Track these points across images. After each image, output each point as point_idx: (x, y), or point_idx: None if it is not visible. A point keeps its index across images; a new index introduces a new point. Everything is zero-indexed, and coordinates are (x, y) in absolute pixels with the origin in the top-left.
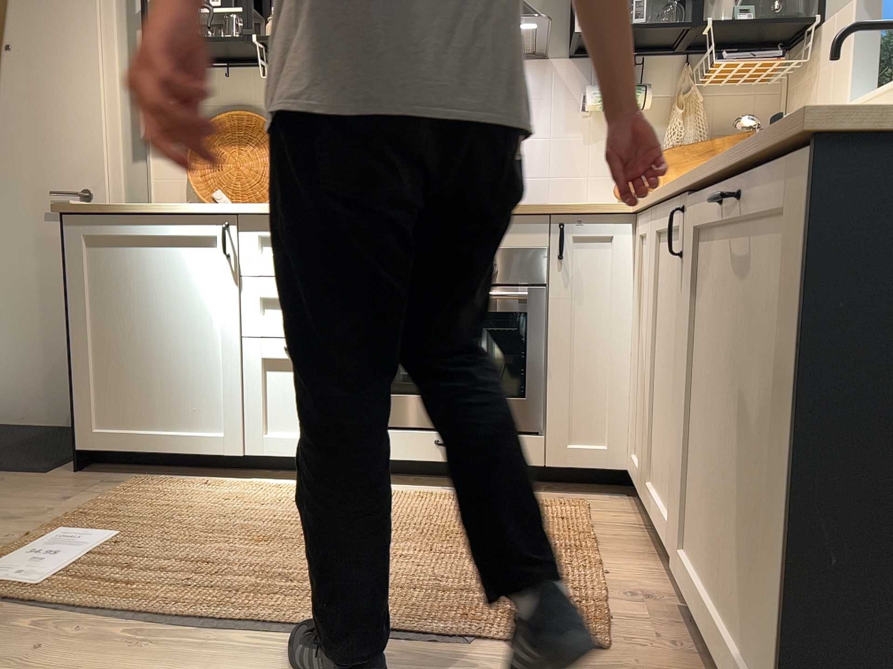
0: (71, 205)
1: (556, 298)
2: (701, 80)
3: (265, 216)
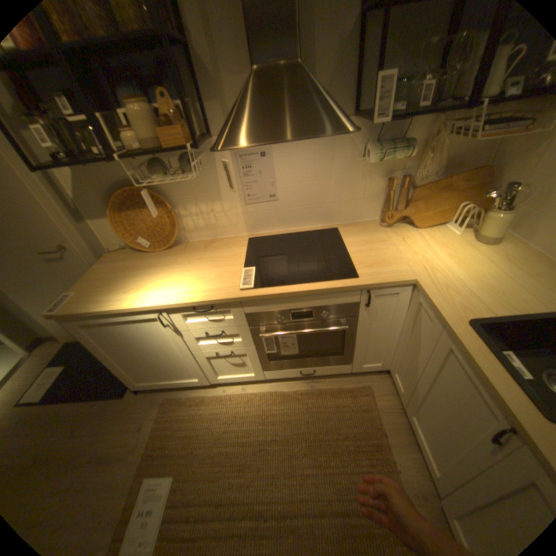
0: (56, 314)
1: (360, 320)
2: (456, 134)
3: (181, 306)
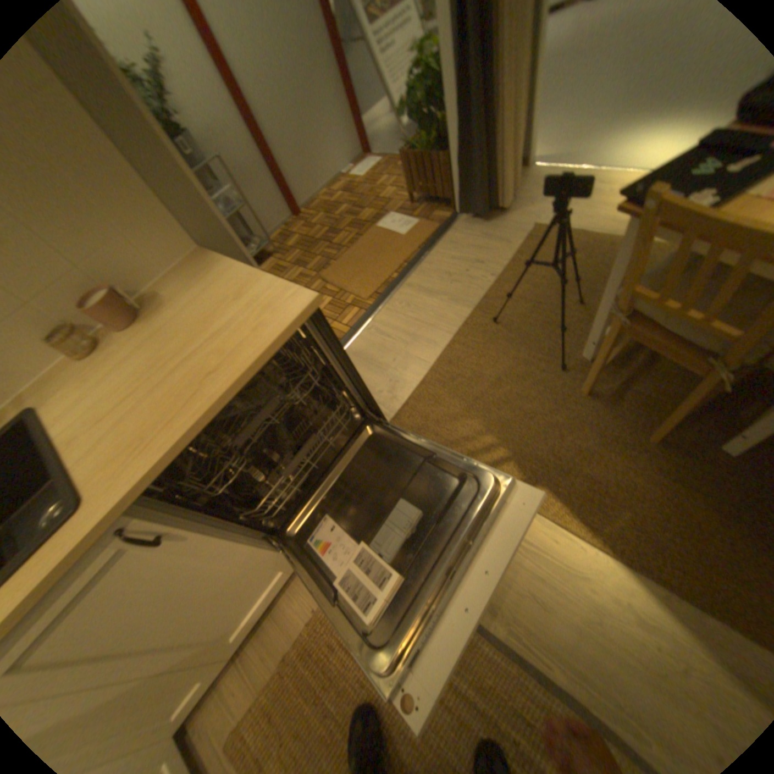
0: None
1: None
2: None
3: None
